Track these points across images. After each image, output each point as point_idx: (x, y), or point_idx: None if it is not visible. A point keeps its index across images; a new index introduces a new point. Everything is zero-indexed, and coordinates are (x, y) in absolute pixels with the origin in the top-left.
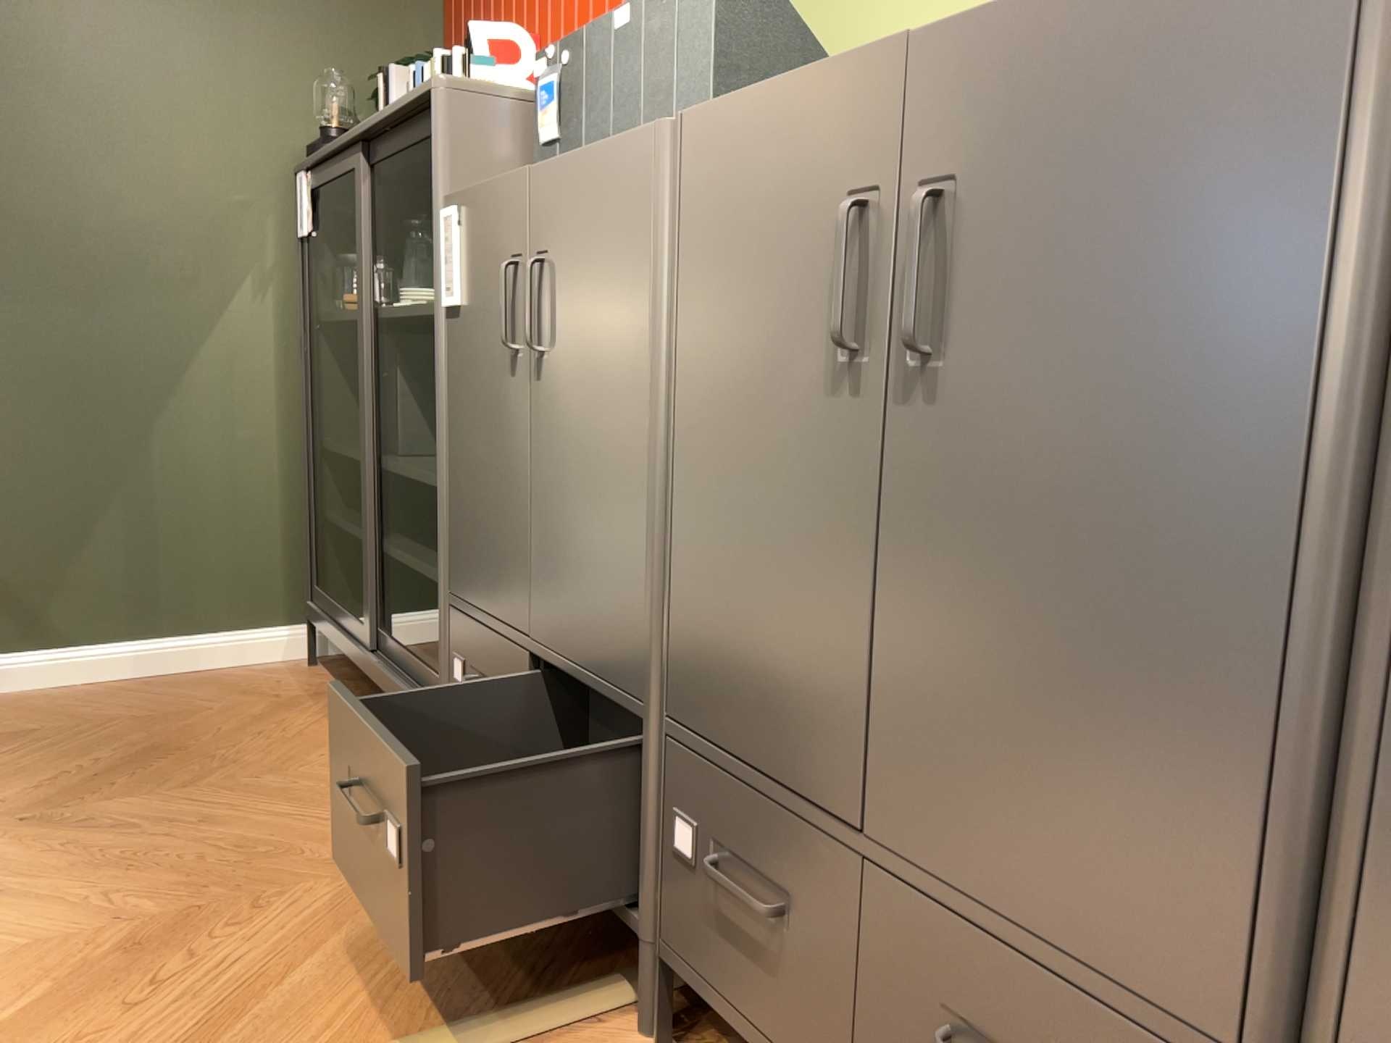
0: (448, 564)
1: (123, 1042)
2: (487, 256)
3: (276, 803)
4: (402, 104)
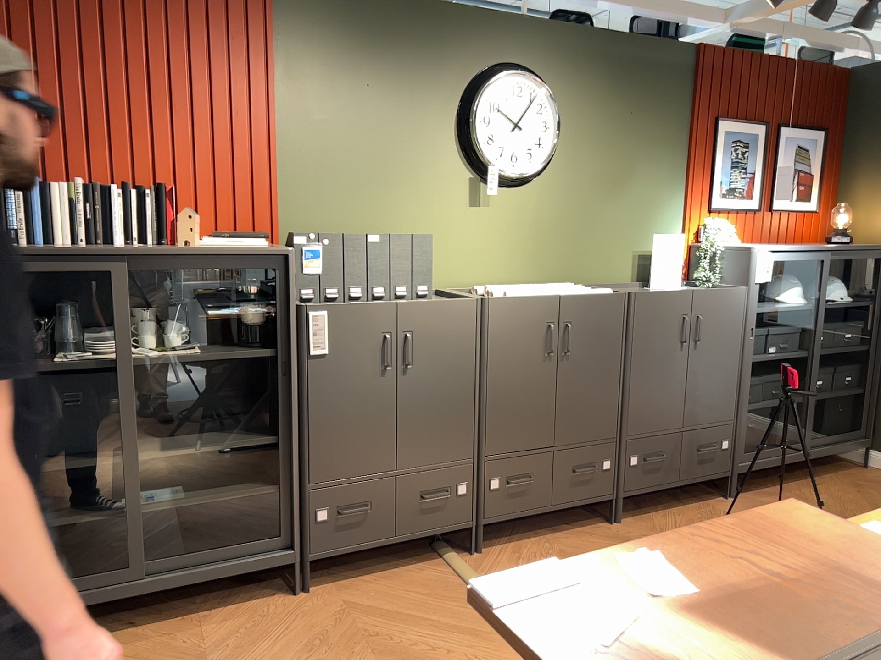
0: (308, 472)
1: (468, 651)
2: (357, 332)
3: (252, 648)
4: (233, 249)
